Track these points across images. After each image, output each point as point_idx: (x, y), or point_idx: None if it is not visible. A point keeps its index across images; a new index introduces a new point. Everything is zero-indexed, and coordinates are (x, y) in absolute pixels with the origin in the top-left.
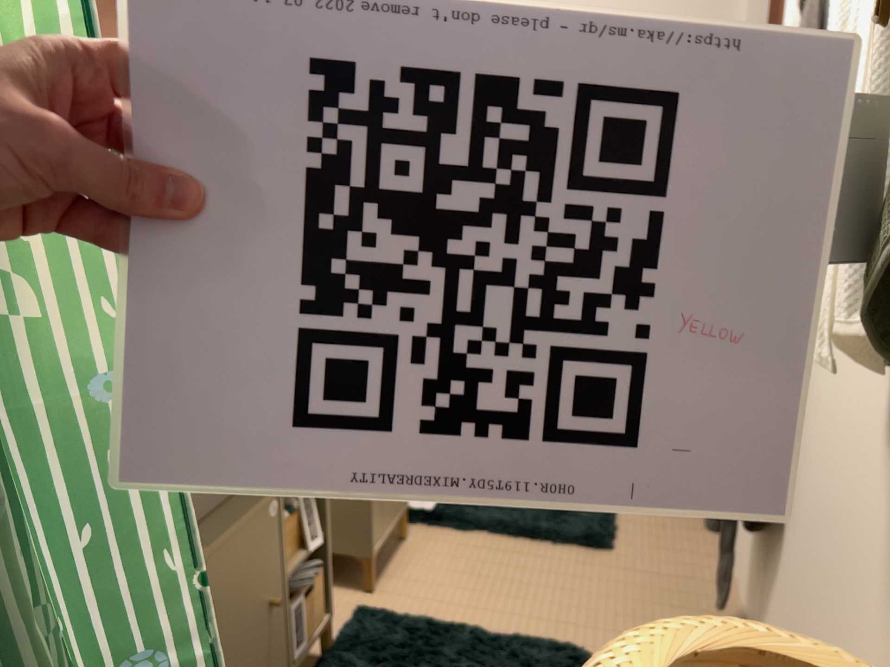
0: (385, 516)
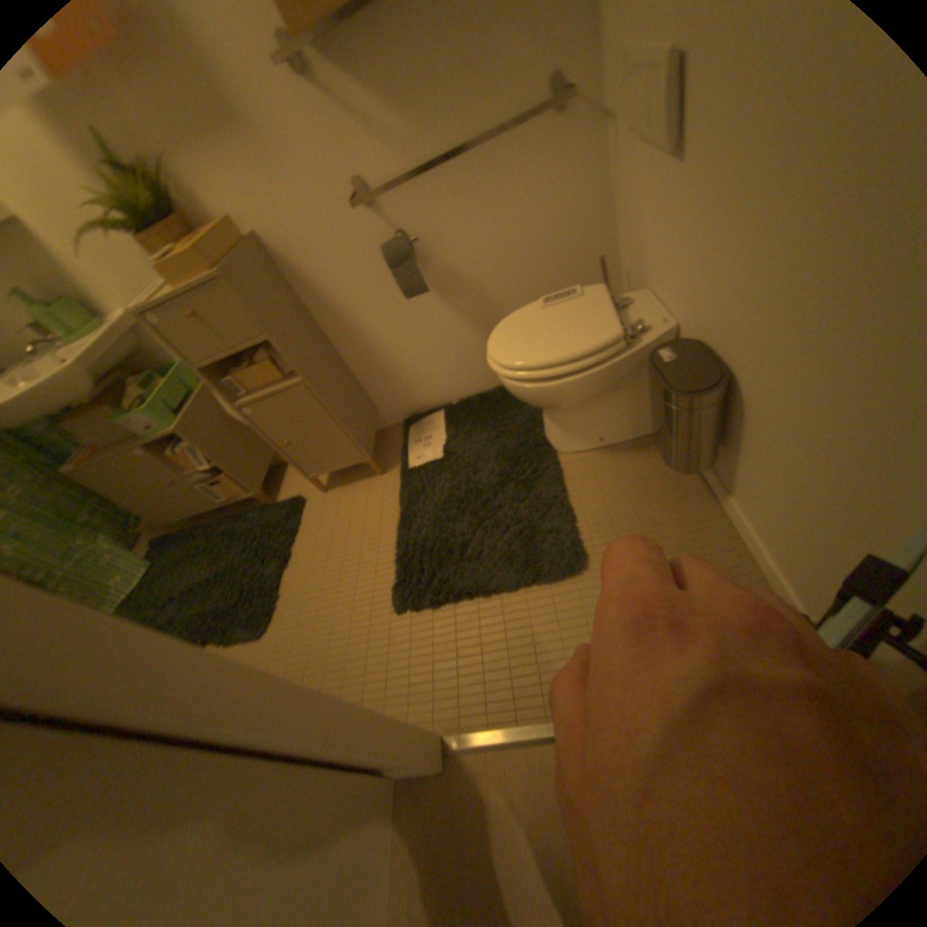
0: (314, 462)
